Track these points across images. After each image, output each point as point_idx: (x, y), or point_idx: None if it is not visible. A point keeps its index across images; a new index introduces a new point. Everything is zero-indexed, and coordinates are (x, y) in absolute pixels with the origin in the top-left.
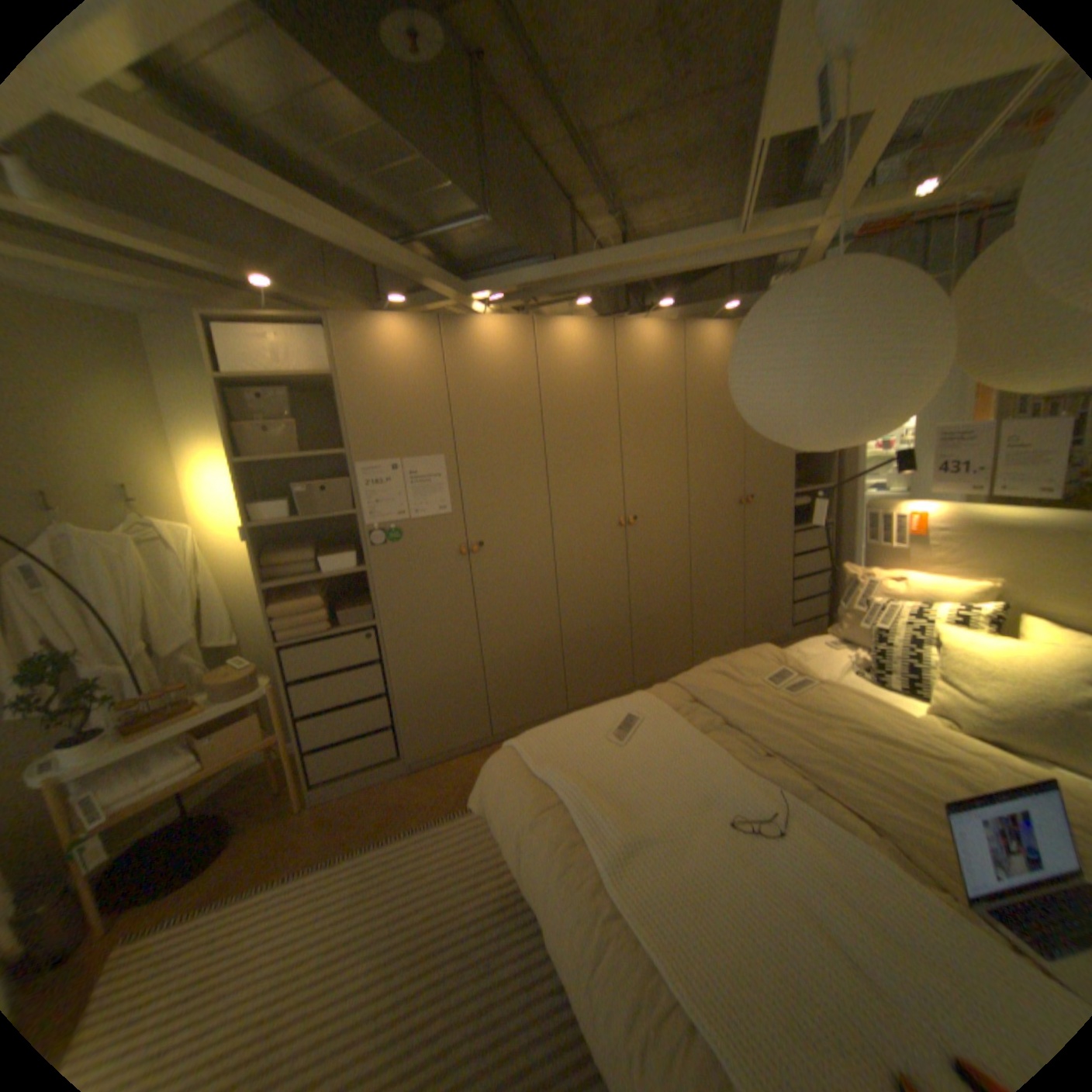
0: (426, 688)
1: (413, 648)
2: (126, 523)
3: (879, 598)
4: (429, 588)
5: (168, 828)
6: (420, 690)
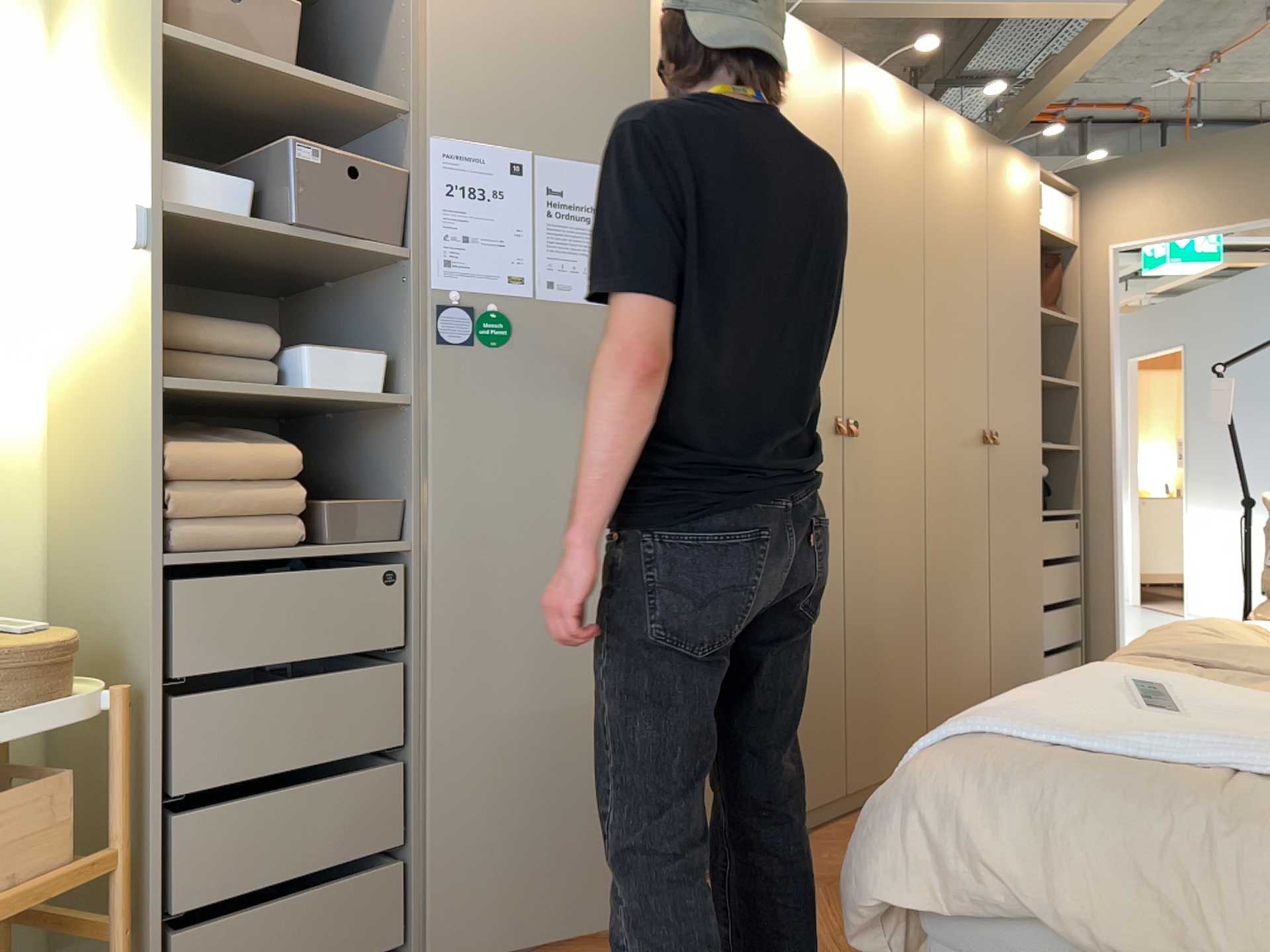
0: (495, 745)
1: (483, 627)
2: None
3: None
4: (531, 480)
5: None
6: (482, 749)
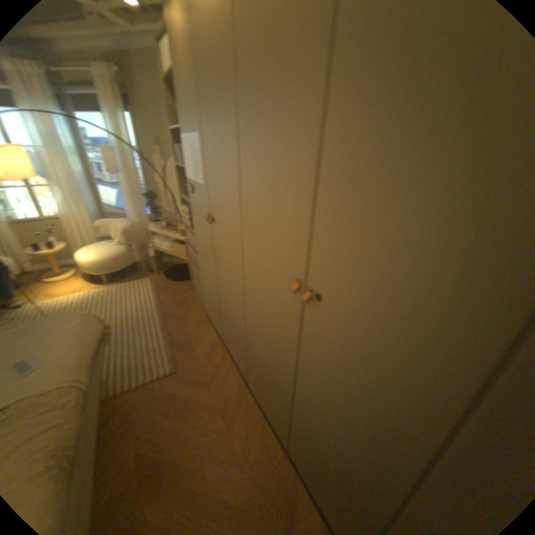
0: (205, 286)
1: (201, 261)
2: None
3: None
4: (201, 232)
5: None
6: (204, 284)
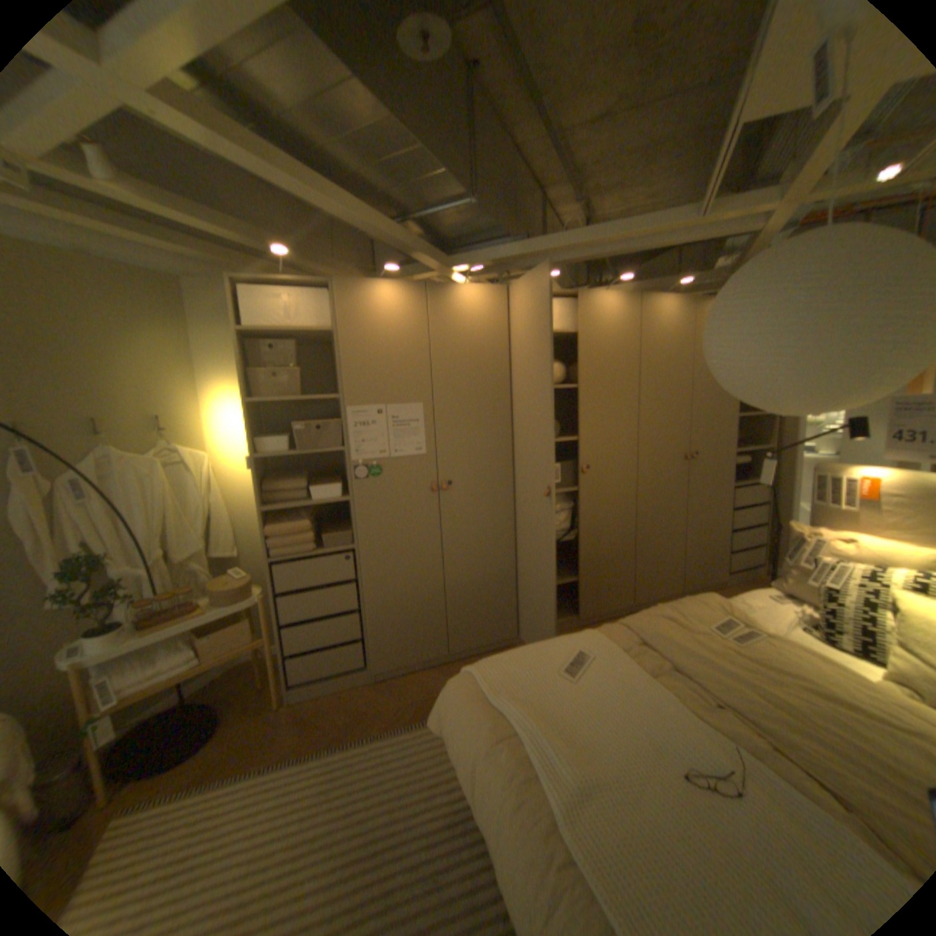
0: (393, 608)
1: (385, 571)
2: (156, 448)
3: (828, 557)
4: (402, 519)
5: (167, 712)
6: (388, 609)
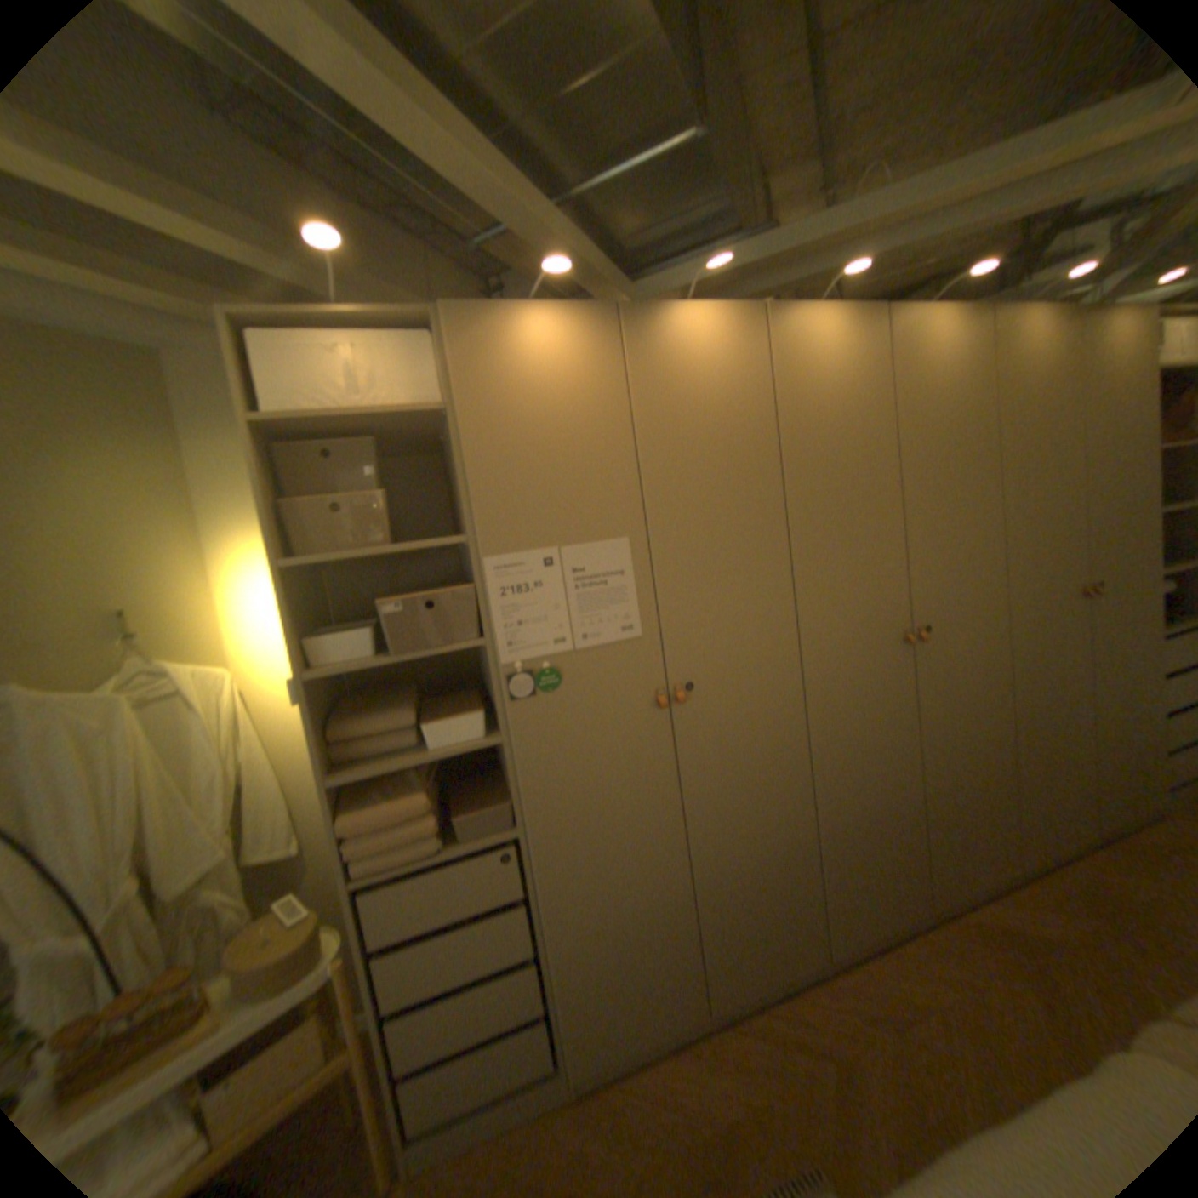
0: (602, 945)
1: (581, 874)
2: (125, 671)
3: None
4: (606, 767)
5: None
6: (592, 949)
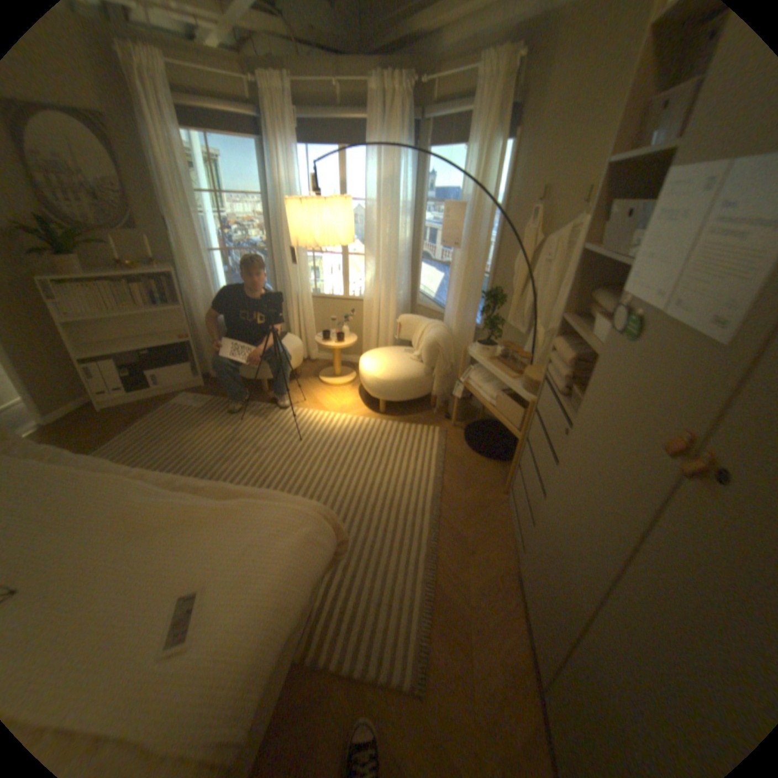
0: (551, 543)
1: (568, 492)
2: None
3: None
4: (614, 448)
5: None
6: (549, 537)
